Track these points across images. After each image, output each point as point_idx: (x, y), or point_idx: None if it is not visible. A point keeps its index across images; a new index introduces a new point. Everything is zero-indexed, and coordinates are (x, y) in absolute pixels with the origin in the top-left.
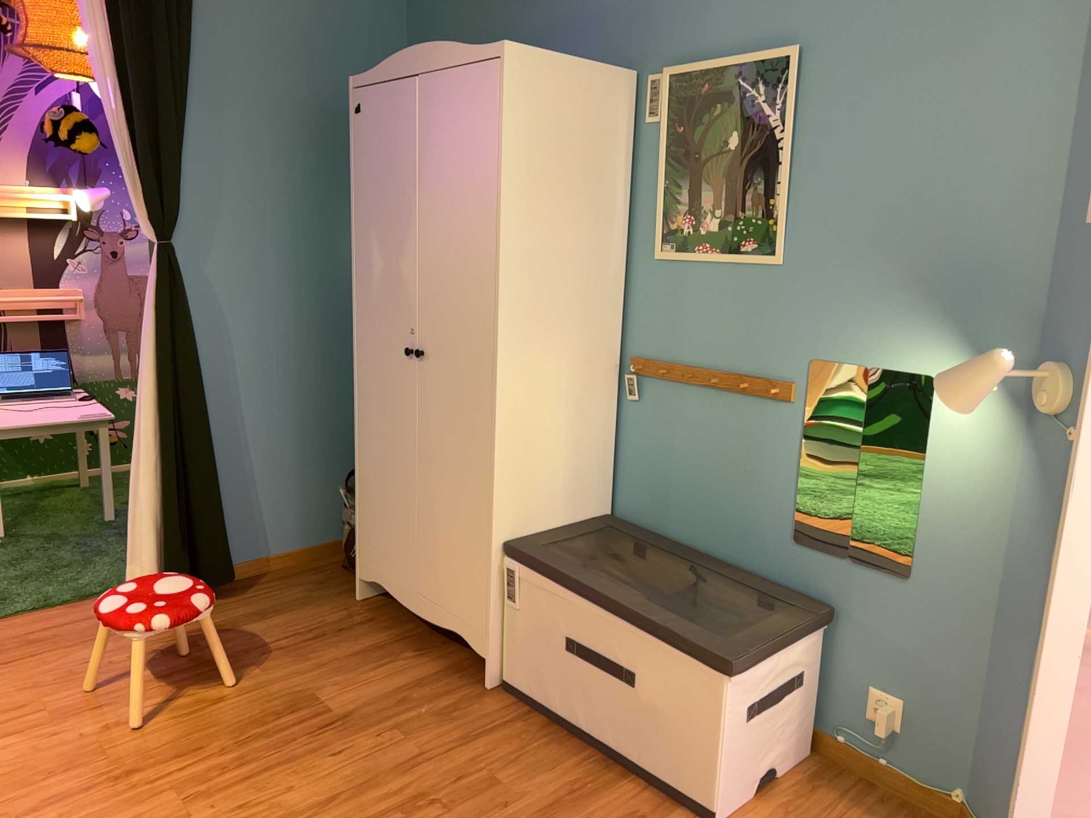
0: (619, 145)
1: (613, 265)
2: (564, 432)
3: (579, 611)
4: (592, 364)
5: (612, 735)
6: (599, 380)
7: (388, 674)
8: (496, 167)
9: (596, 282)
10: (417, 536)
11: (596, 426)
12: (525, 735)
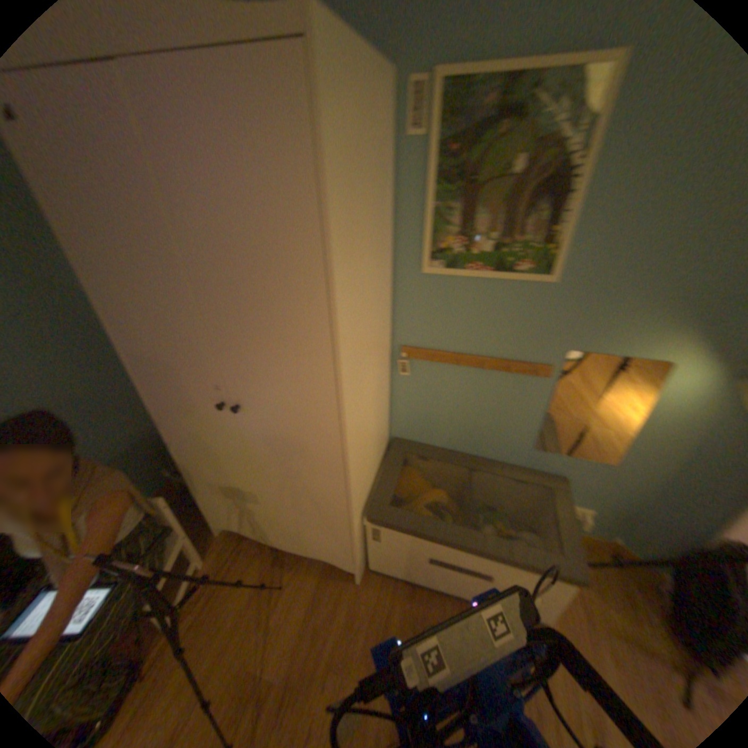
0: (391, 166)
1: (389, 285)
2: (375, 424)
3: (437, 552)
4: (383, 368)
5: (463, 599)
6: (385, 373)
7: (289, 610)
8: (325, 234)
9: (383, 306)
10: (270, 514)
11: (385, 402)
12: (407, 618)
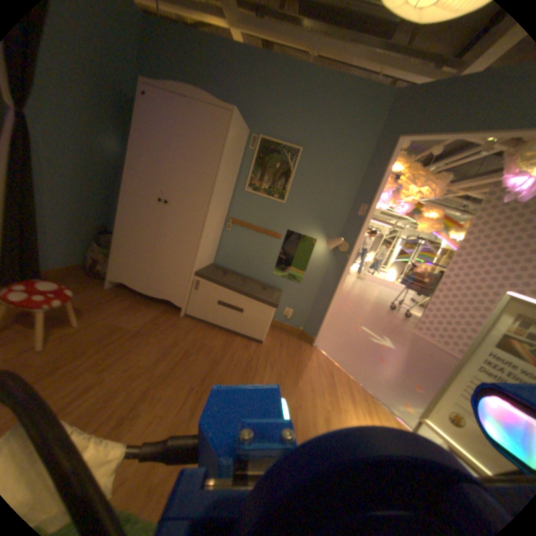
0: (242, 153)
1: (232, 189)
2: (213, 239)
3: (224, 293)
4: (221, 219)
5: (230, 326)
6: (221, 223)
7: (144, 317)
8: (222, 150)
9: (228, 194)
10: (151, 268)
11: (217, 237)
12: (202, 330)
